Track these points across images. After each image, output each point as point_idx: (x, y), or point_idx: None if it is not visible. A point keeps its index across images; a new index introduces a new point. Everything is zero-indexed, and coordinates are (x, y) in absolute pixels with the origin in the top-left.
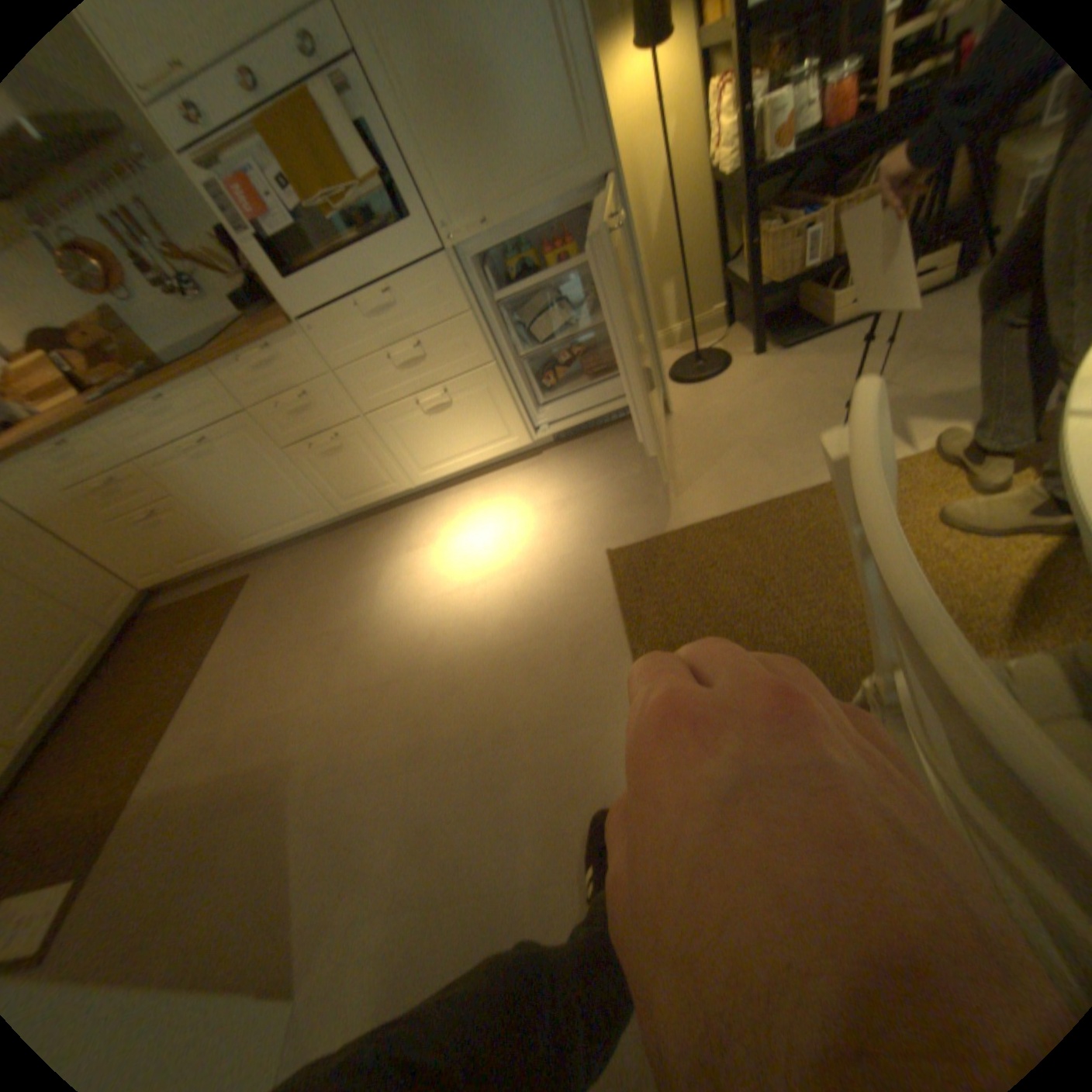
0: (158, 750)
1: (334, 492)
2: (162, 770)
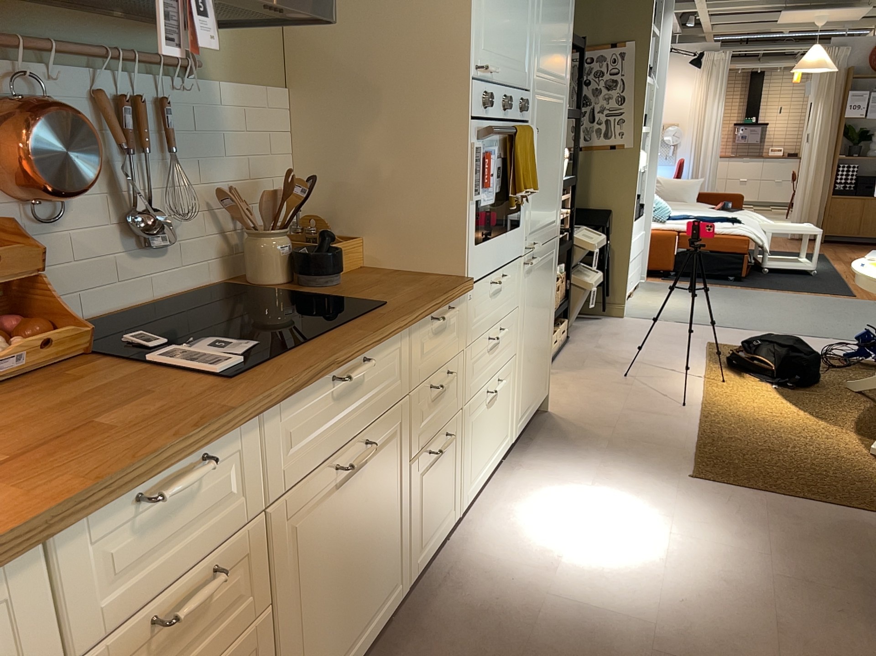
0: None
1: (416, 540)
2: None
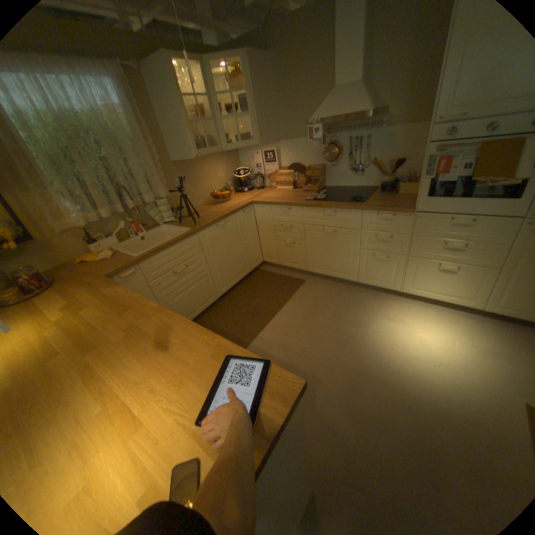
0: (261, 331)
1: (363, 273)
2: (262, 341)
